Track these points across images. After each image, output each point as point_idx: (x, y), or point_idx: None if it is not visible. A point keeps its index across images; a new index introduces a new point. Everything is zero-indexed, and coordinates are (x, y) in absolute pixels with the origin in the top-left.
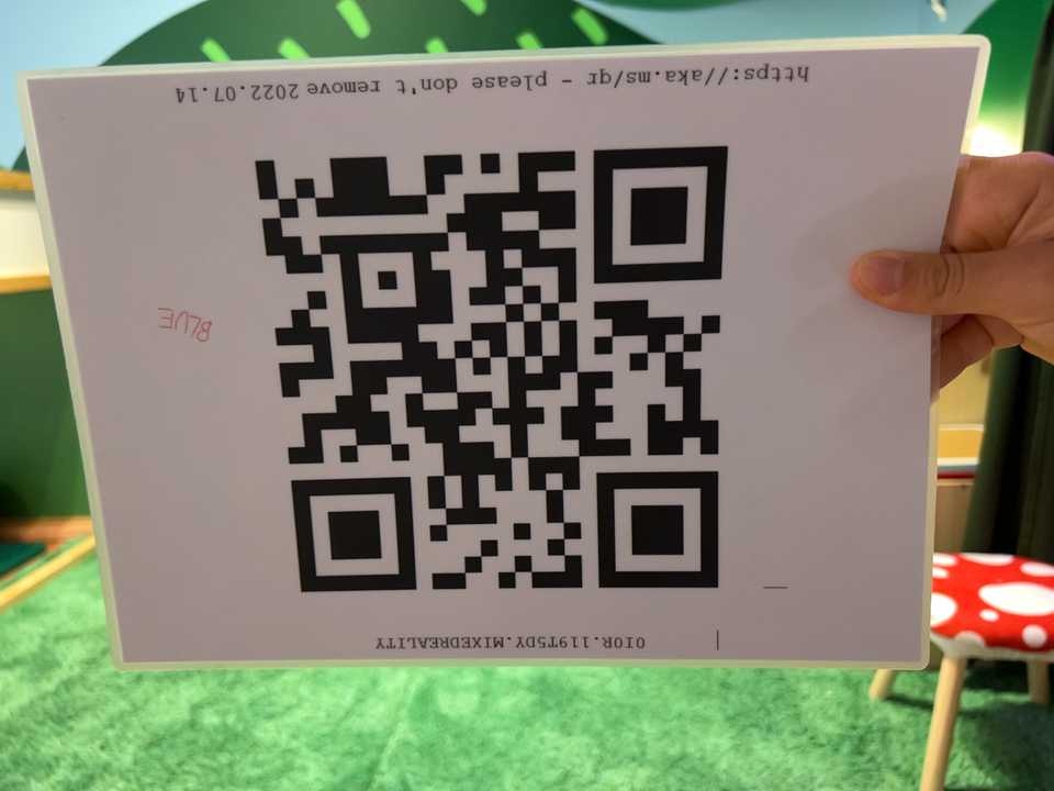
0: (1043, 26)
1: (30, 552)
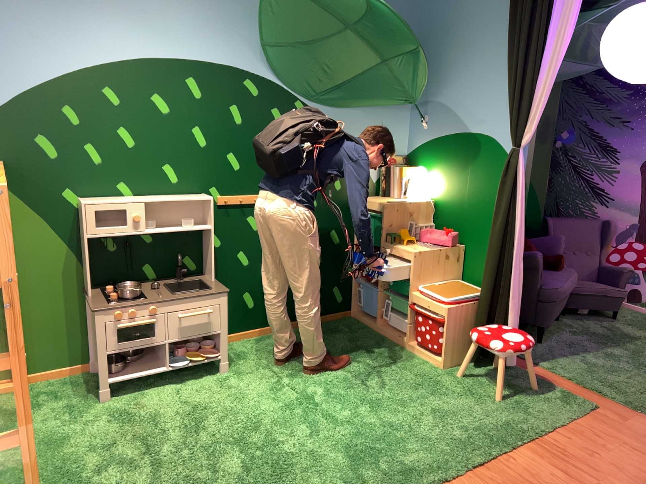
0: (473, 153)
1: None
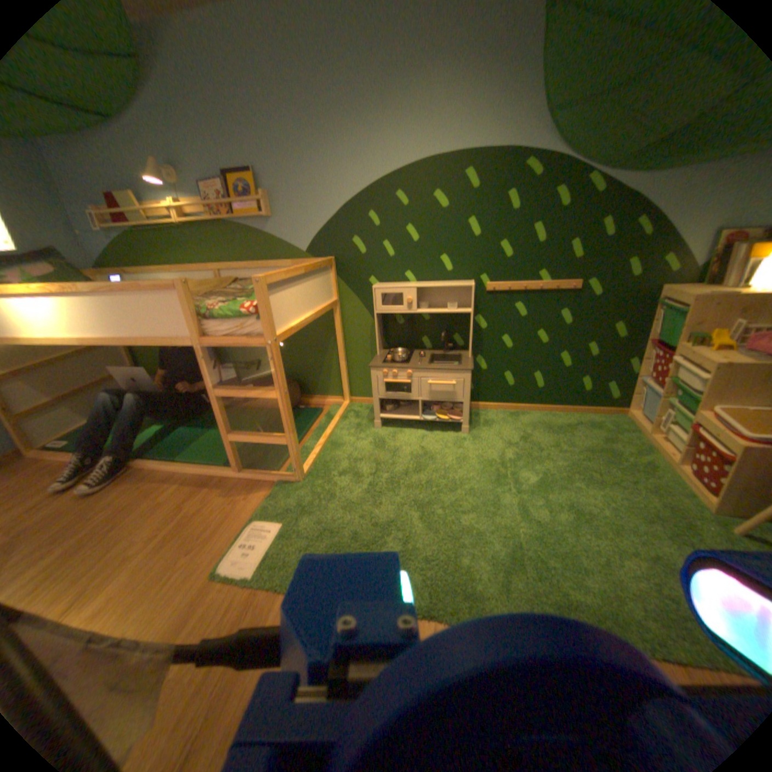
0: None
1: (316, 409)
